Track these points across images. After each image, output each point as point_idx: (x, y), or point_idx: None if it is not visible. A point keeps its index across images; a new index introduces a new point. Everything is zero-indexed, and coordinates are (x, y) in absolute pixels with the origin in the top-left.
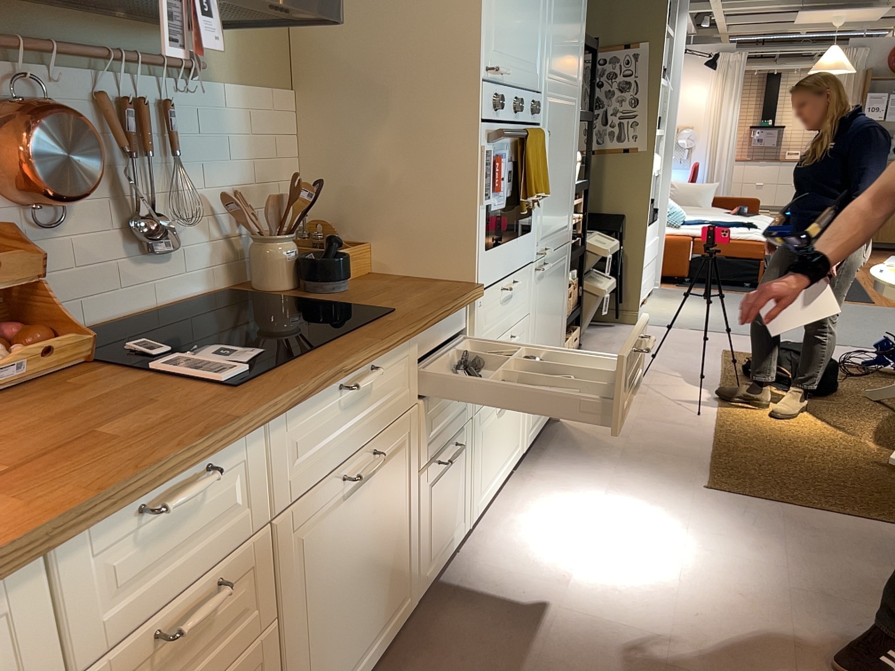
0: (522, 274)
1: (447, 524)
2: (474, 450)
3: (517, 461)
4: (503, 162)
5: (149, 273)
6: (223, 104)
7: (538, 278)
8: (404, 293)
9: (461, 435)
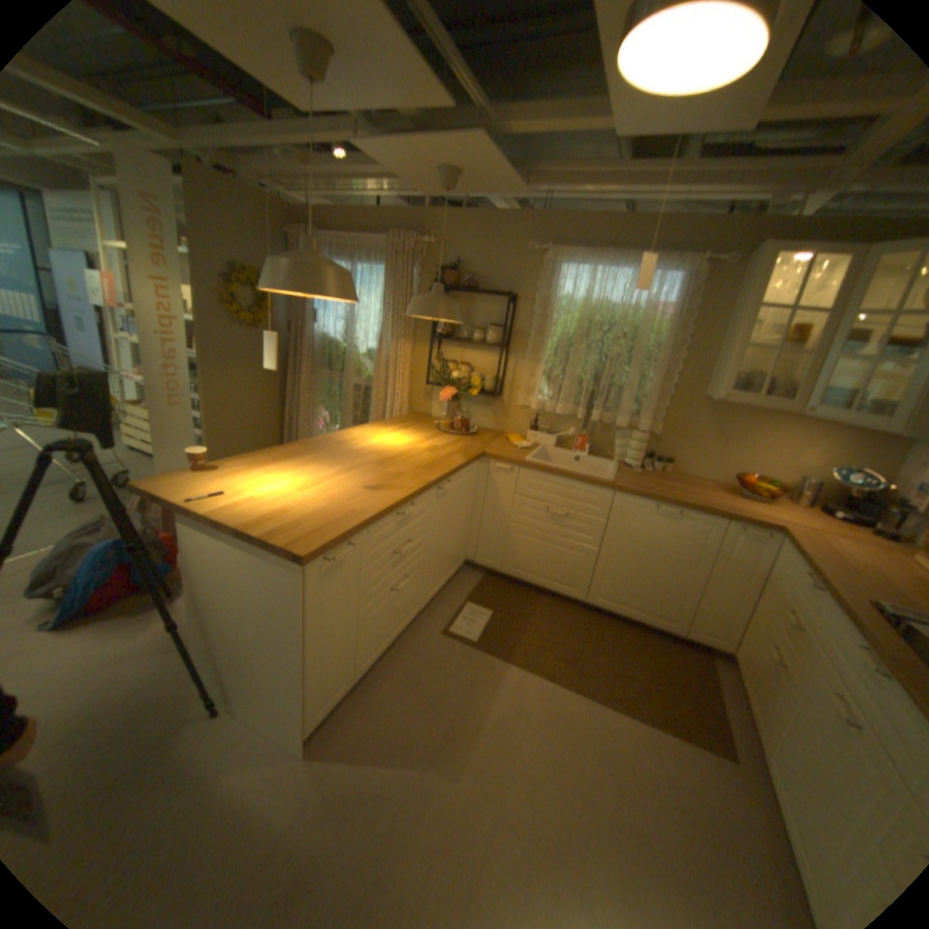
0: None
1: None
2: None
3: None
4: None
5: None
6: None
7: None
8: None
9: None
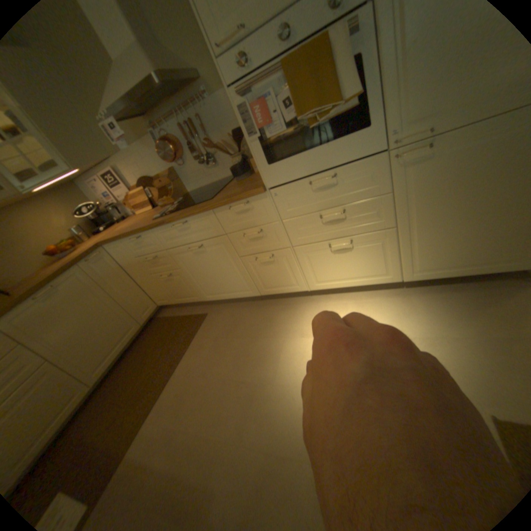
0: (357, 165)
1: (278, 281)
2: (299, 261)
3: (387, 283)
4: (269, 98)
5: (213, 170)
6: (218, 100)
7: (408, 161)
8: (239, 187)
9: (279, 252)
